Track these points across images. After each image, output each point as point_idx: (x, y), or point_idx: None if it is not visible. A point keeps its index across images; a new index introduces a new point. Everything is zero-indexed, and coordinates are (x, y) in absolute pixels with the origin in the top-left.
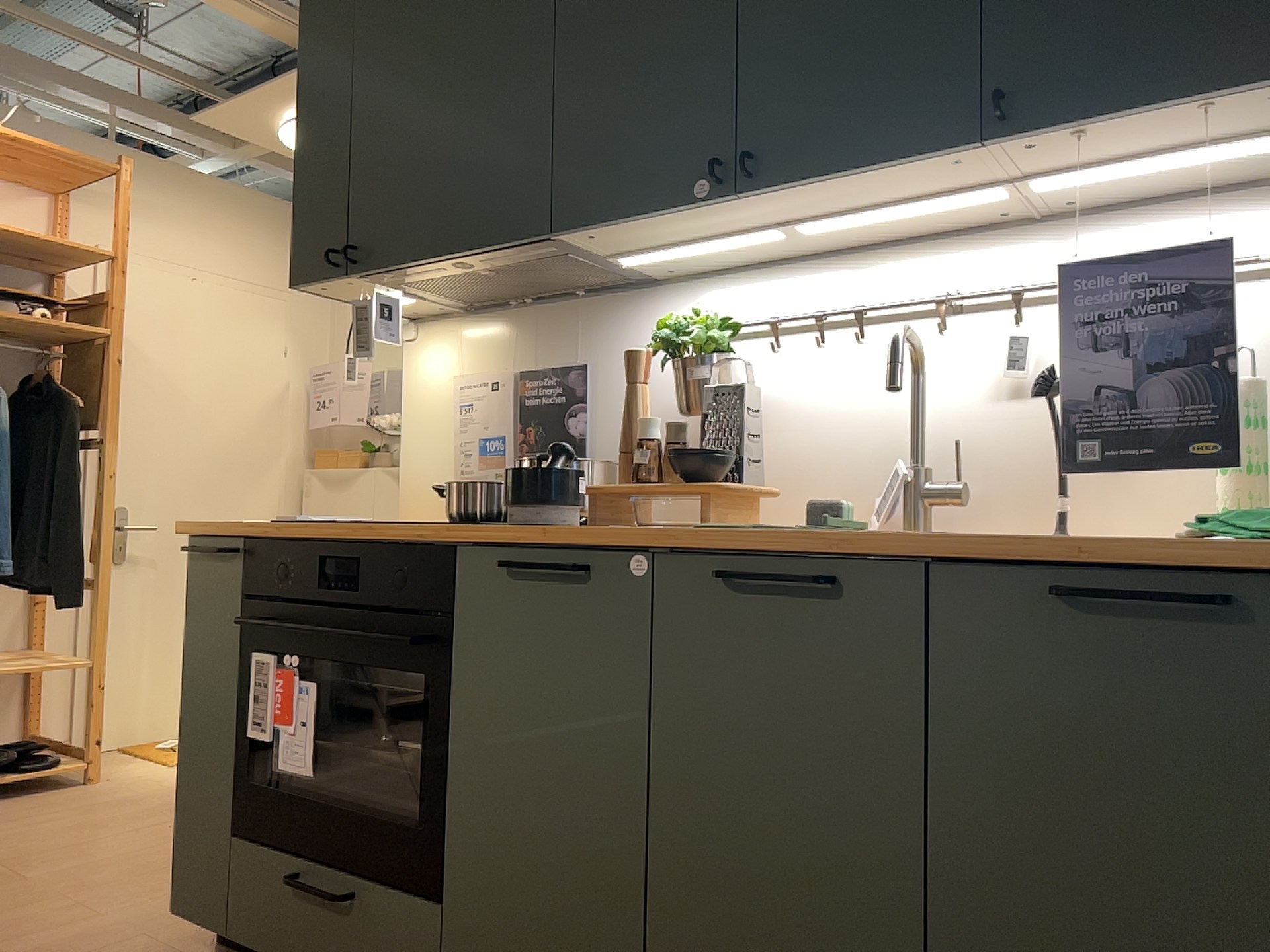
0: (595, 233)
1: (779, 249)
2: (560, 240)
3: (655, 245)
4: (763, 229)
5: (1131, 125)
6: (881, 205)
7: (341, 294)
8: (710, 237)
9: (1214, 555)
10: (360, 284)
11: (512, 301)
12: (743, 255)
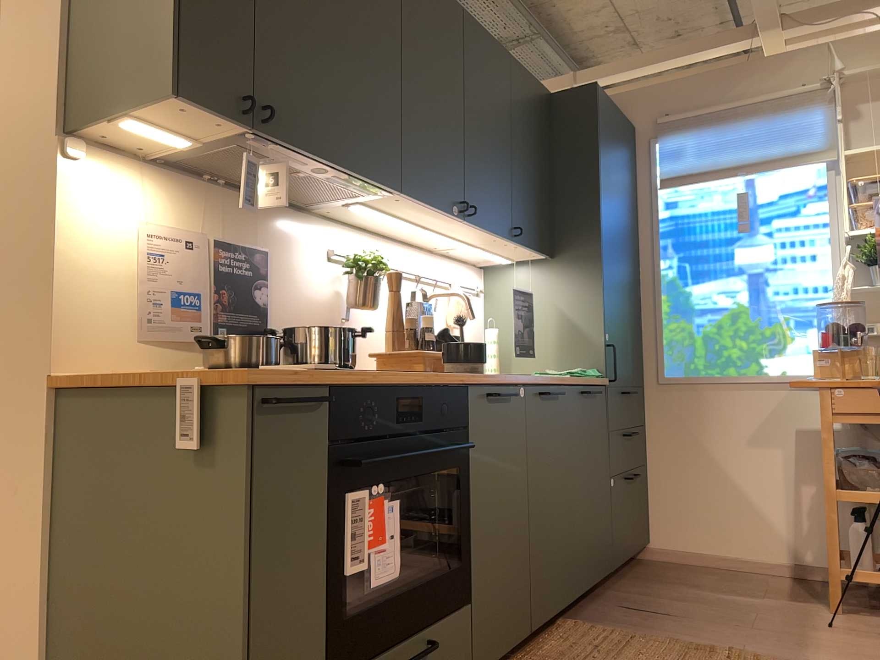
0: (402, 199)
1: (378, 225)
2: (383, 191)
3: (382, 208)
4: (419, 224)
5: (522, 249)
6: (452, 235)
7: (164, 114)
8: (403, 218)
9: (592, 381)
10: (222, 128)
11: (210, 176)
12: (363, 220)
